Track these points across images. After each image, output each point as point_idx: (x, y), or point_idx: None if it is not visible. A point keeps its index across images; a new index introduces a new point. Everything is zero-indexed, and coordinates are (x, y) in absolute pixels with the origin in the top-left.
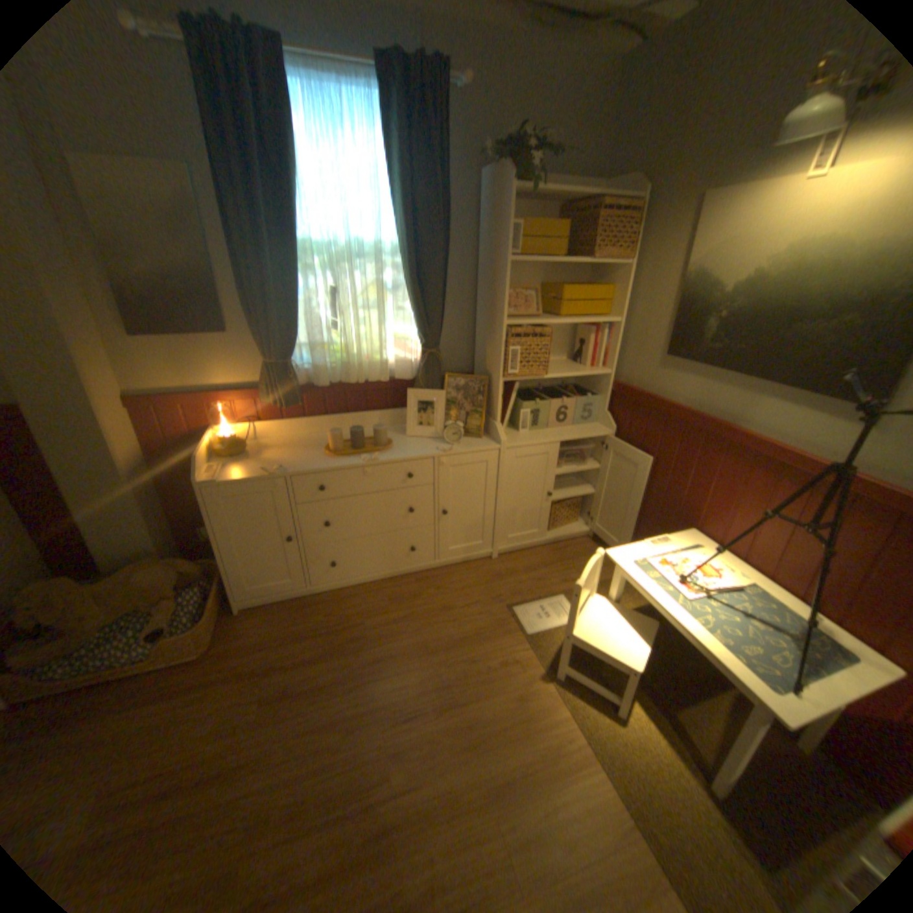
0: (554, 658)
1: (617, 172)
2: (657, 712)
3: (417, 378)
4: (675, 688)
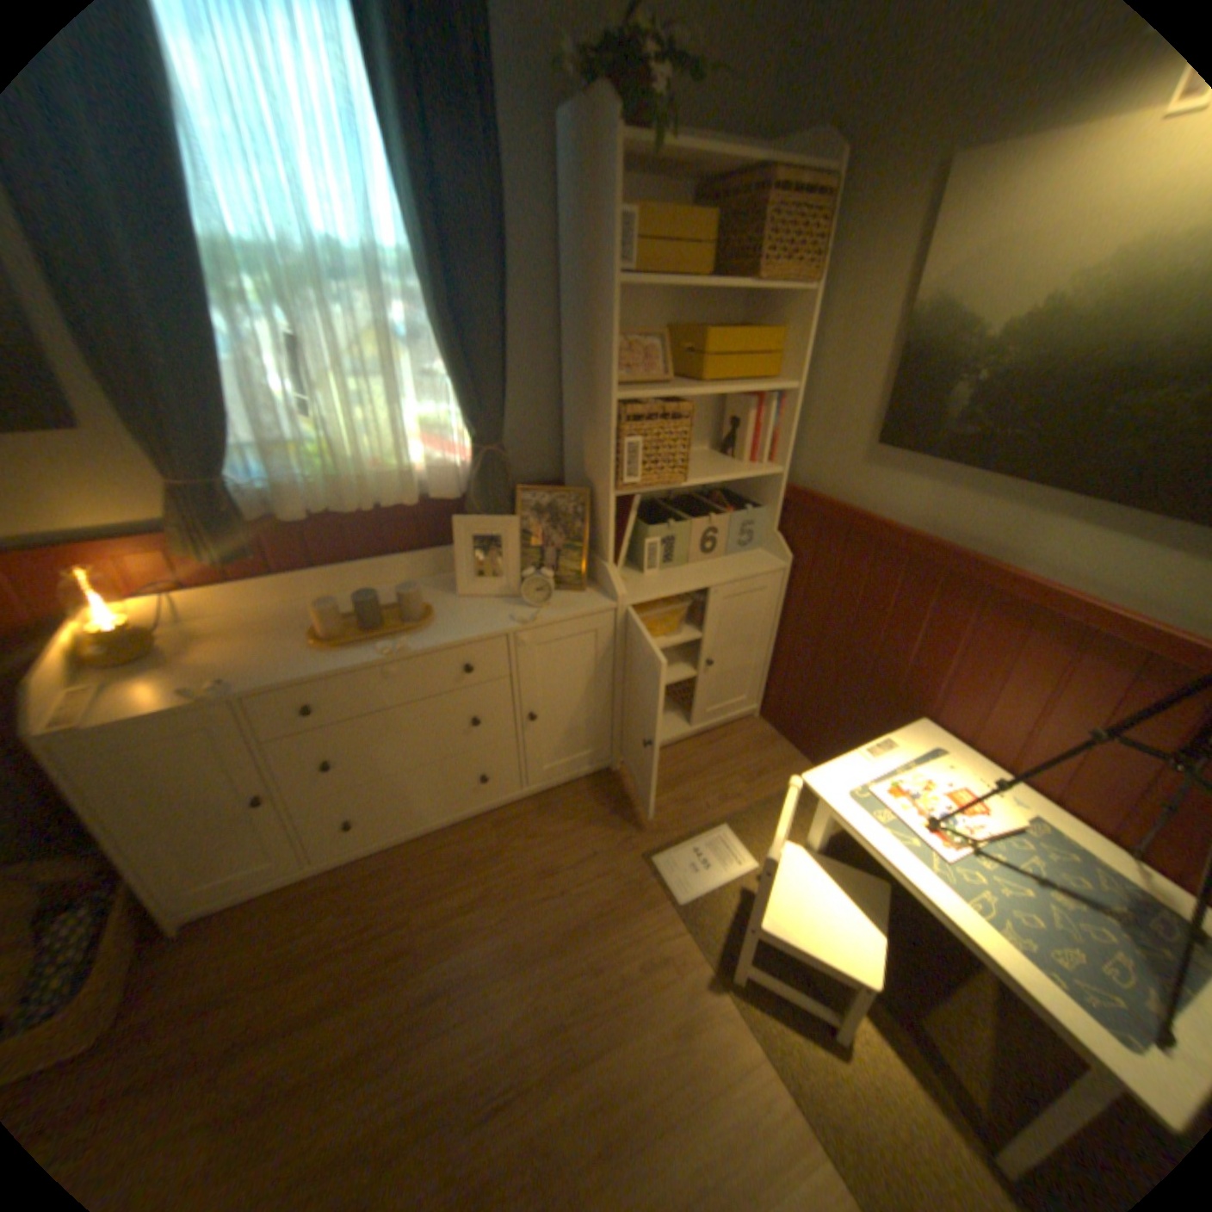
0: (725, 943)
1: (786, 130)
2: (893, 1022)
3: (469, 494)
4: (912, 972)
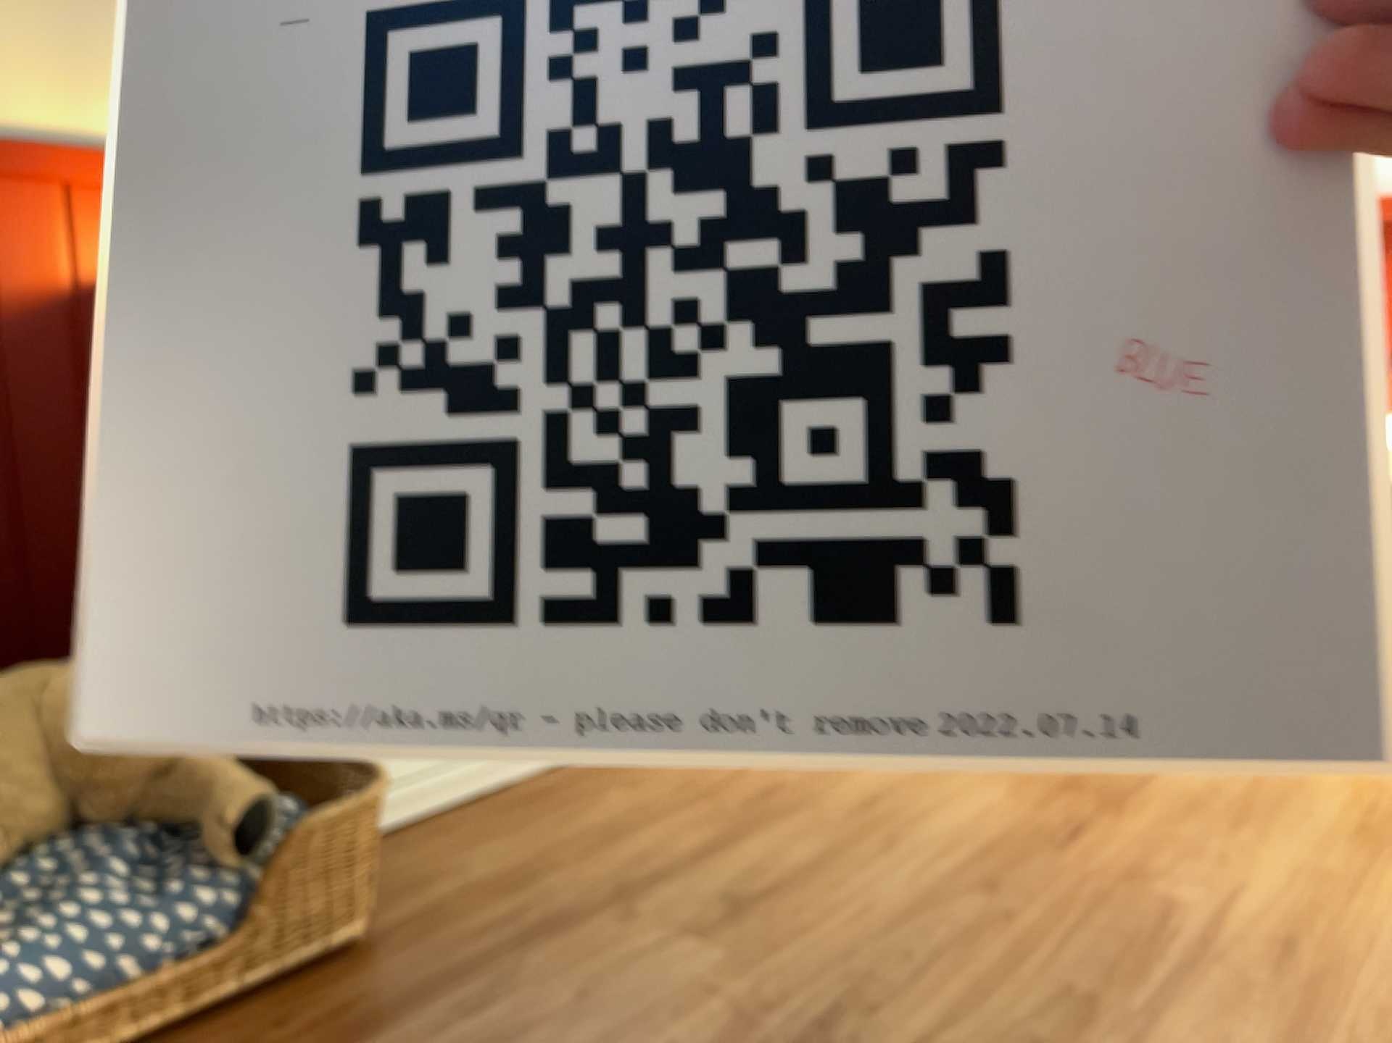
0: None
1: None
2: None
3: None
4: None
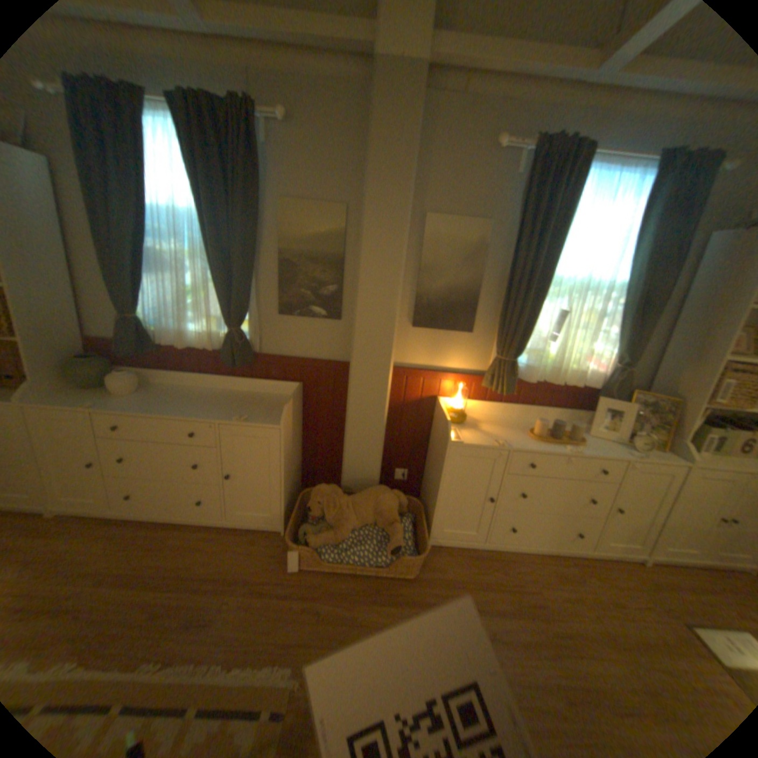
0: None
1: None
2: None
3: (604, 388)
4: None
